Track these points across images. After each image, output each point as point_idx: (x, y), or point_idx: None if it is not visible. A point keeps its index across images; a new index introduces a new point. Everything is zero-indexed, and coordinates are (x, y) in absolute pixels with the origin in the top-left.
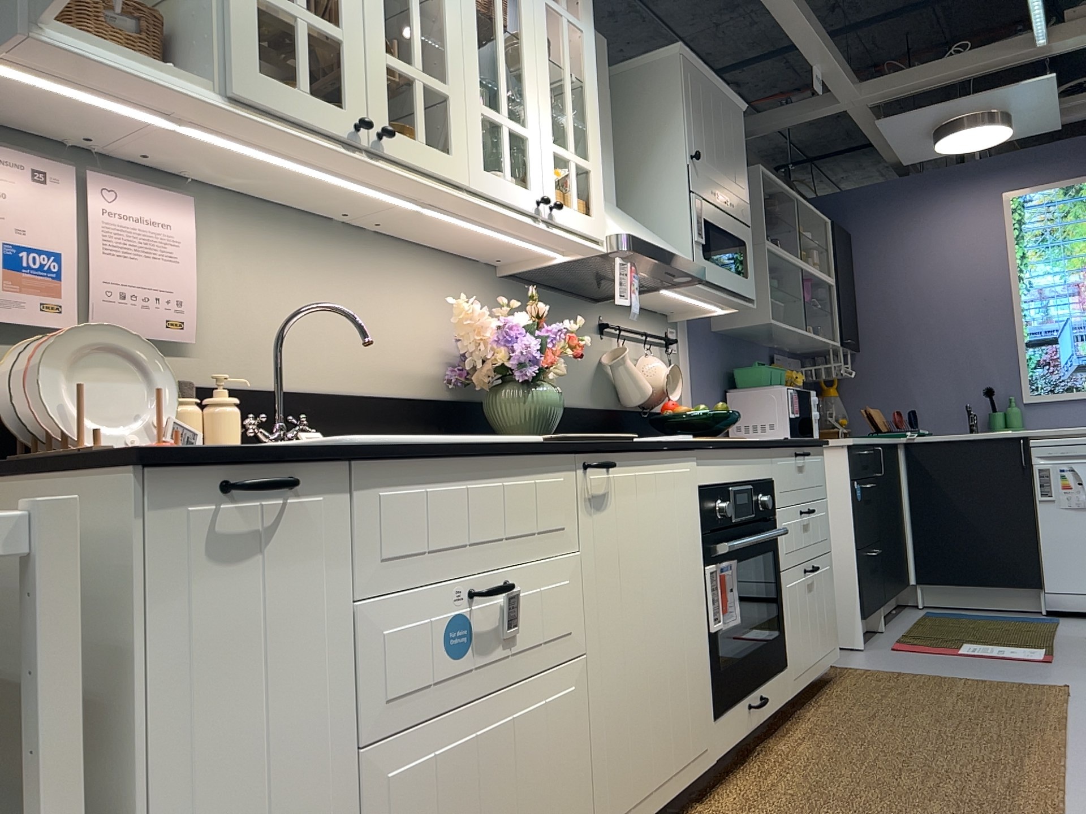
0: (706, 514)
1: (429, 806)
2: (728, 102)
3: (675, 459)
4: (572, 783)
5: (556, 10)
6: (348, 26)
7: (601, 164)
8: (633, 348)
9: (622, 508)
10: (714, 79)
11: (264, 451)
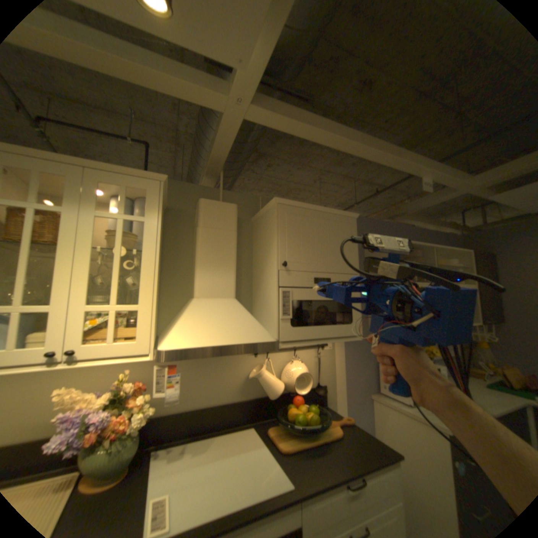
0: None
1: None
2: (334, 217)
3: None
4: None
5: (109, 216)
6: None
7: (155, 301)
8: (284, 356)
9: None
10: (317, 207)
11: None
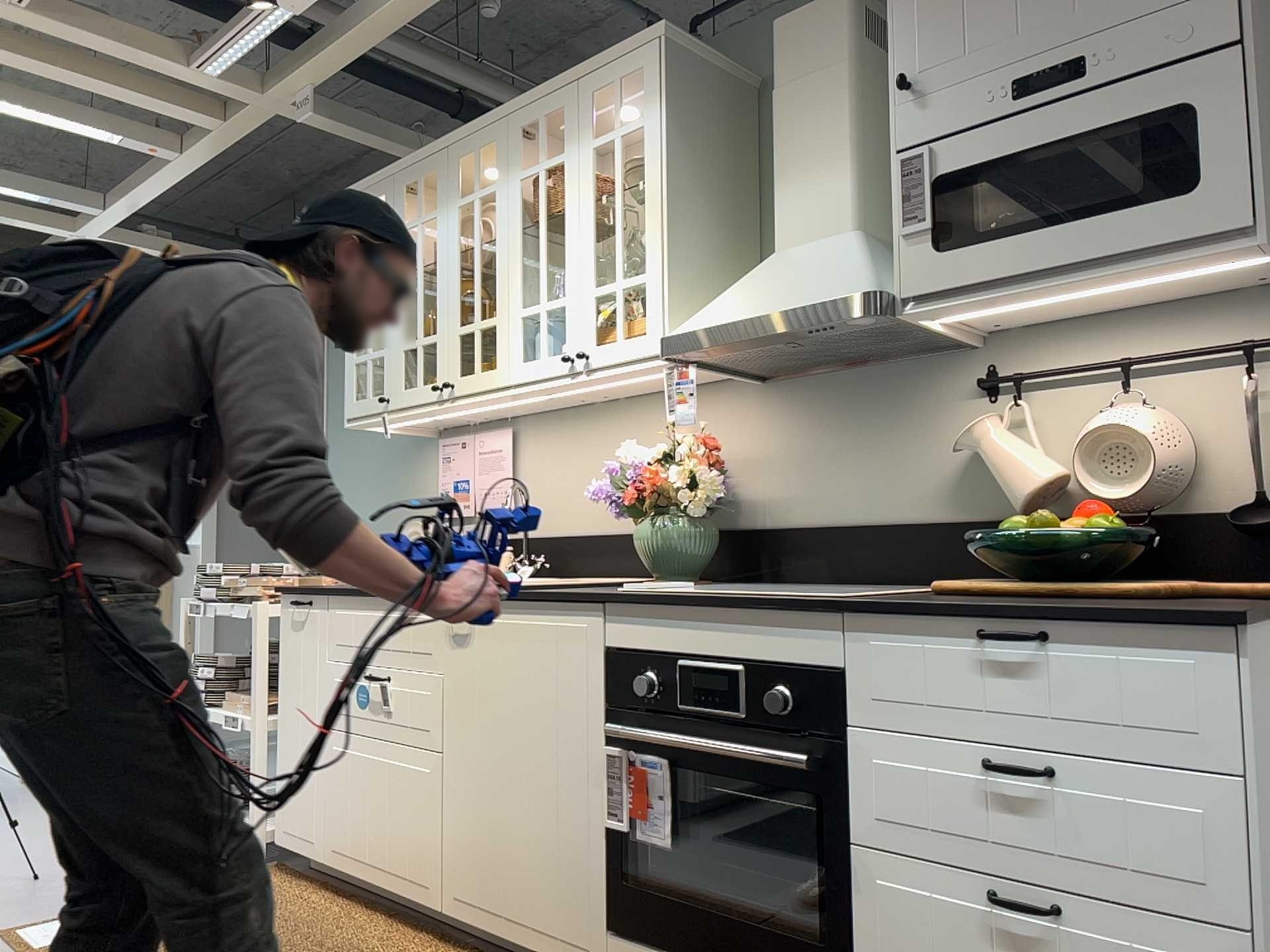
0: (616, 683)
1: (347, 775)
2: None
3: (559, 612)
4: (424, 836)
5: (604, 143)
6: (439, 328)
7: (664, 261)
8: (1095, 396)
9: (483, 649)
10: None
11: (300, 589)
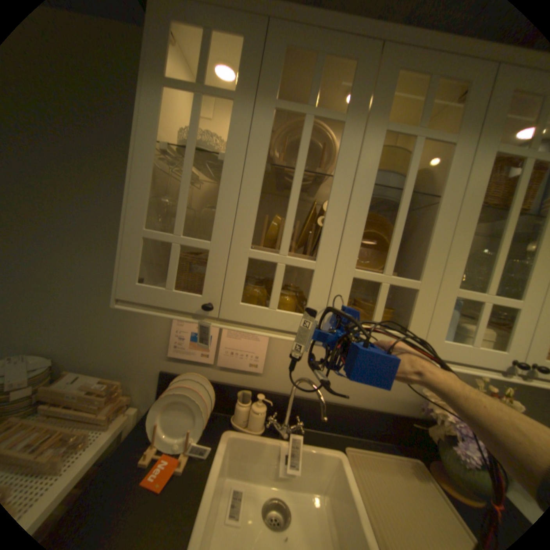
0: None
1: None
2: None
3: None
4: None
5: None
6: (323, 256)
7: None
8: None
9: None
10: None
11: None
